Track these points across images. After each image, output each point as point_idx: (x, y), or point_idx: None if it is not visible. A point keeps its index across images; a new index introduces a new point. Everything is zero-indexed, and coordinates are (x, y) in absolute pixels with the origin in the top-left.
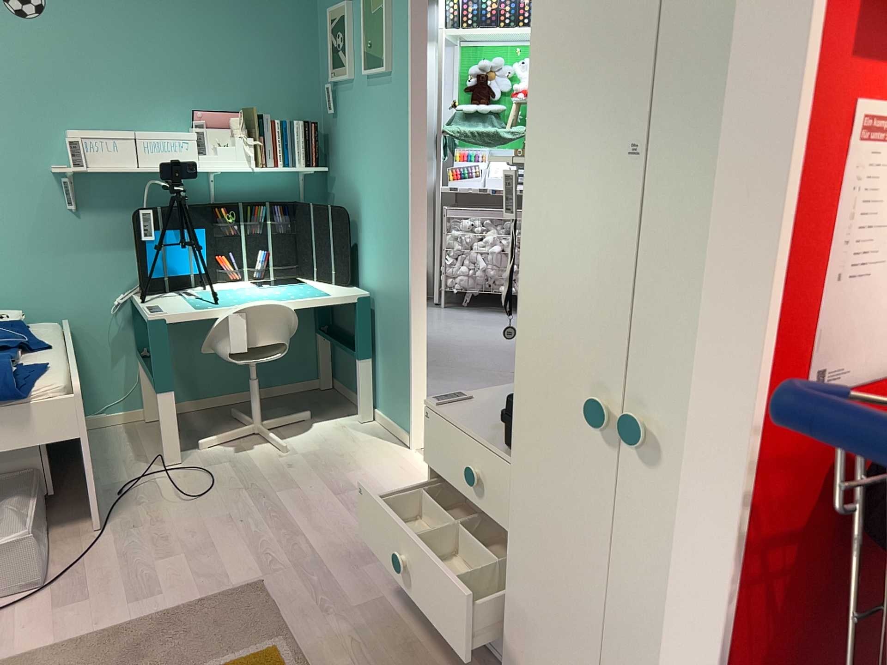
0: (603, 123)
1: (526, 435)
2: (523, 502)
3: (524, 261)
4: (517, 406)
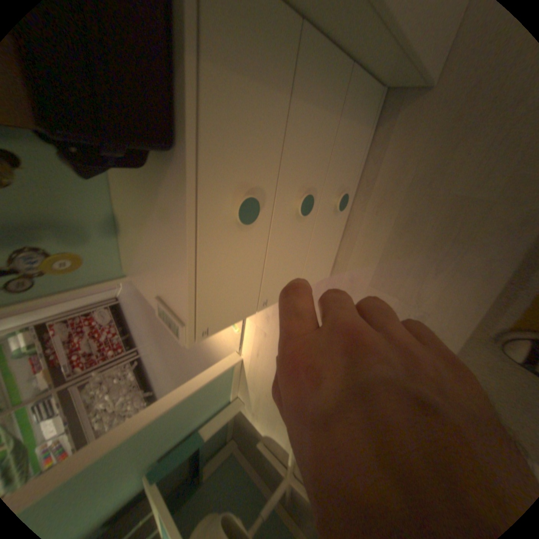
0: None
1: None
2: None
3: None
4: None
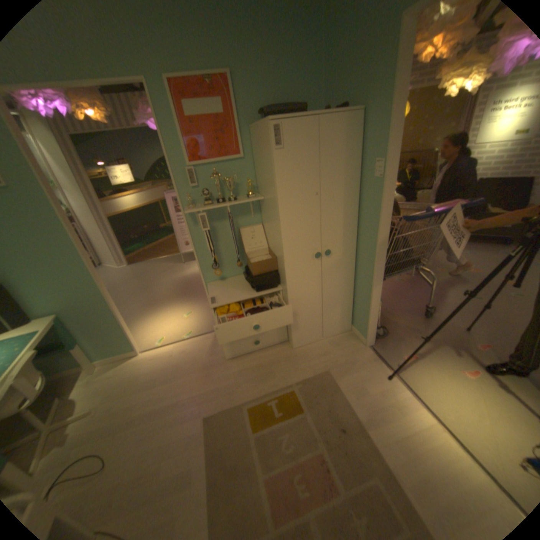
0: (306, 190)
1: (291, 276)
2: (292, 292)
3: (282, 233)
4: (286, 271)
